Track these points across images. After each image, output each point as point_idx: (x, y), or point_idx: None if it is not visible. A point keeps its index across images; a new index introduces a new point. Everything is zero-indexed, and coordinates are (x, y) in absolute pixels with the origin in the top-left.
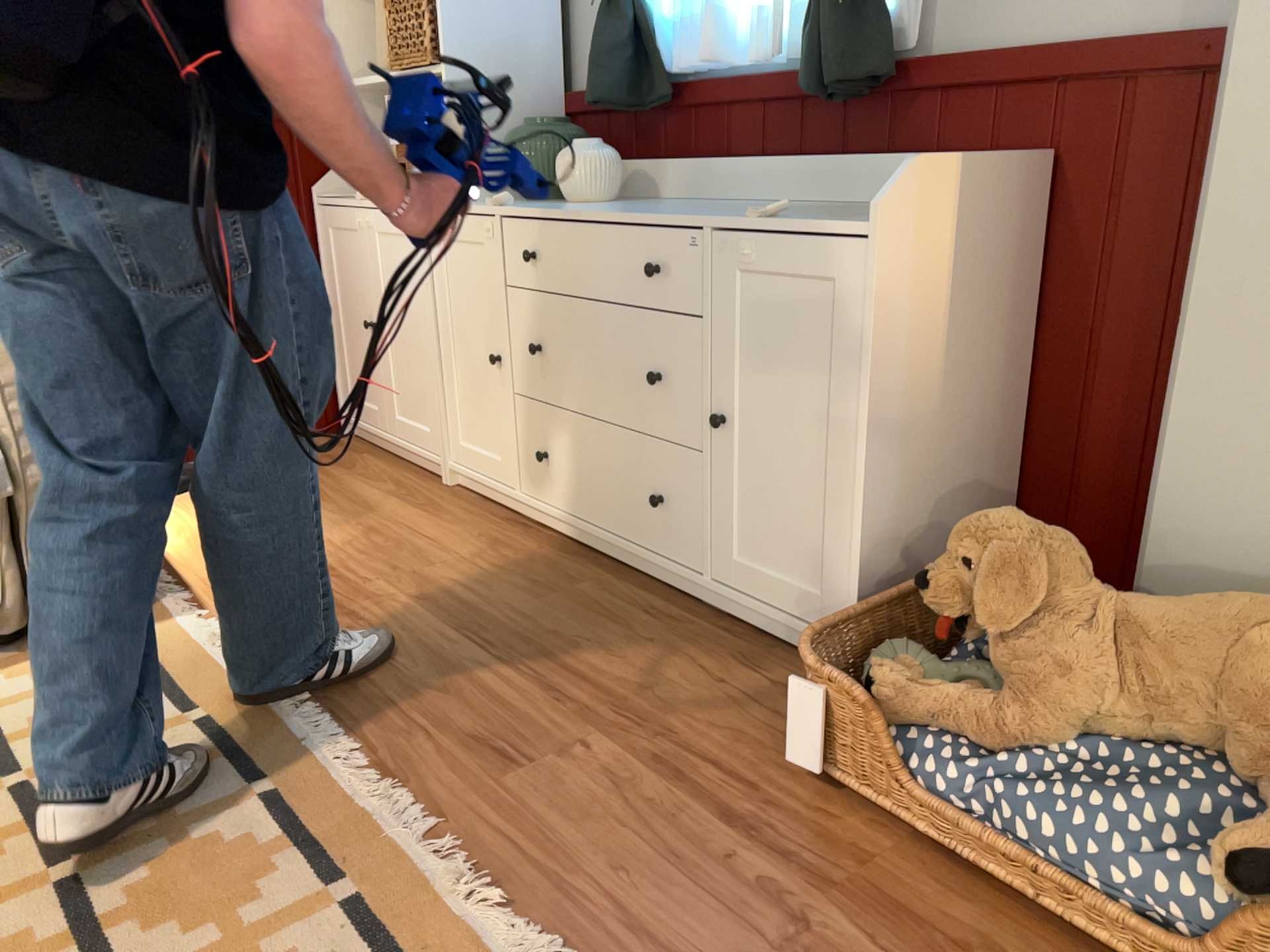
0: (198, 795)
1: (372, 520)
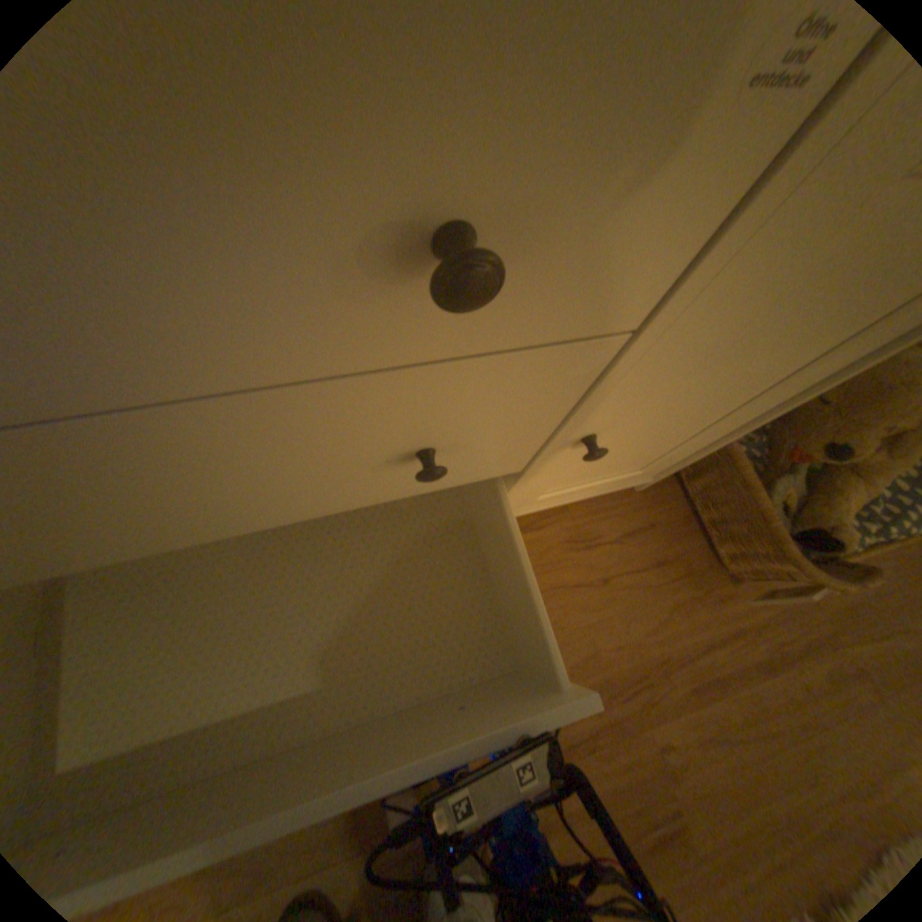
0: None
1: None
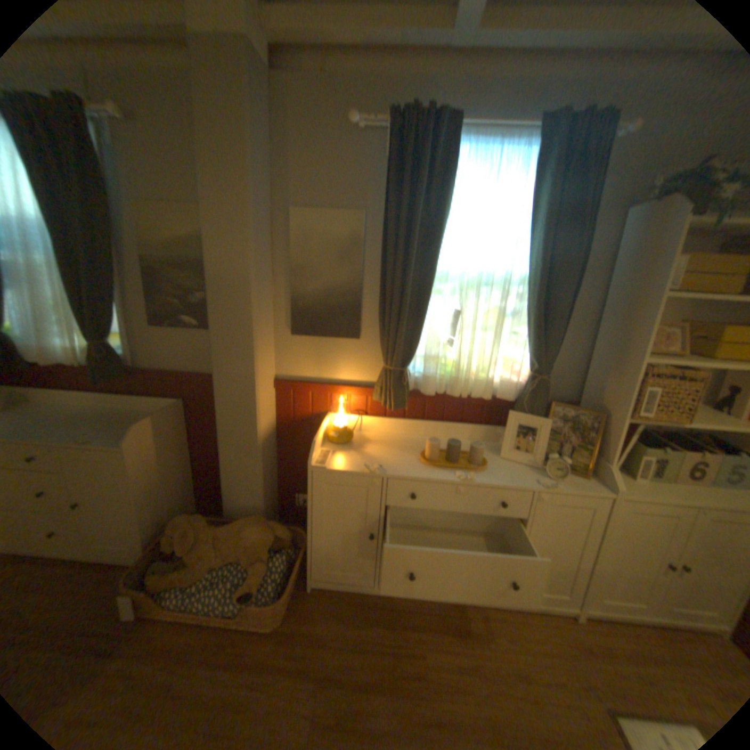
0: None
1: None
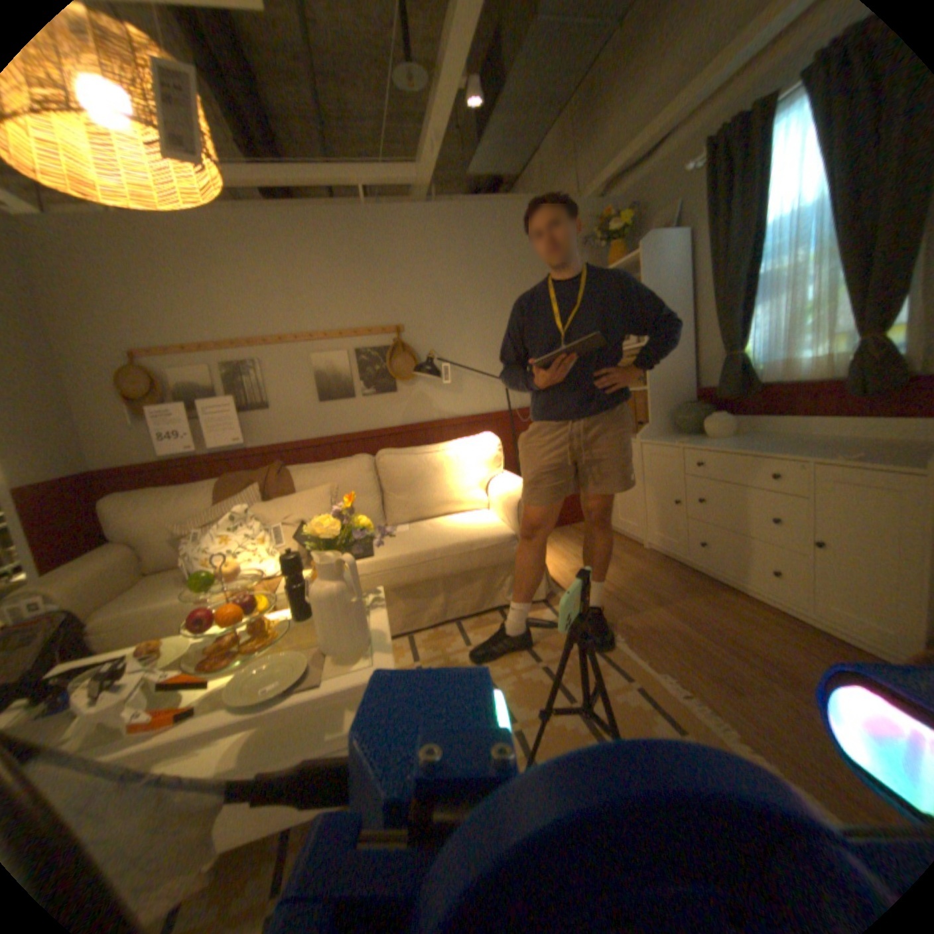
0: (611, 684)
1: (622, 564)
